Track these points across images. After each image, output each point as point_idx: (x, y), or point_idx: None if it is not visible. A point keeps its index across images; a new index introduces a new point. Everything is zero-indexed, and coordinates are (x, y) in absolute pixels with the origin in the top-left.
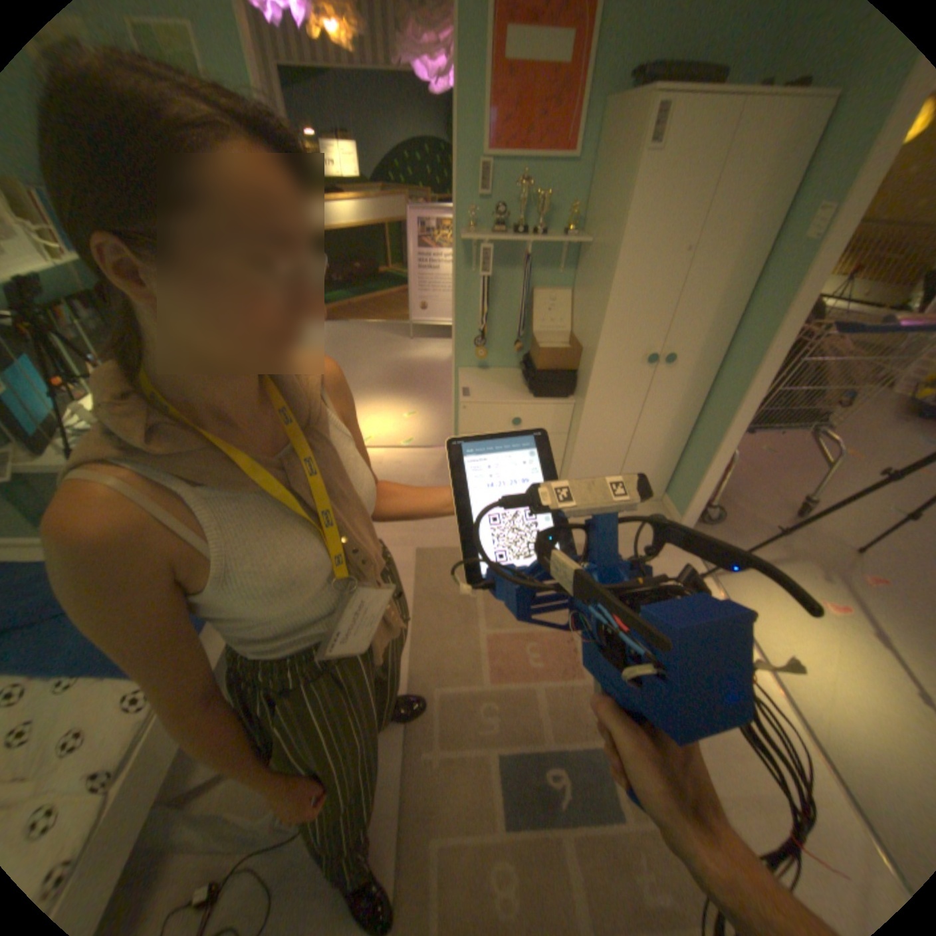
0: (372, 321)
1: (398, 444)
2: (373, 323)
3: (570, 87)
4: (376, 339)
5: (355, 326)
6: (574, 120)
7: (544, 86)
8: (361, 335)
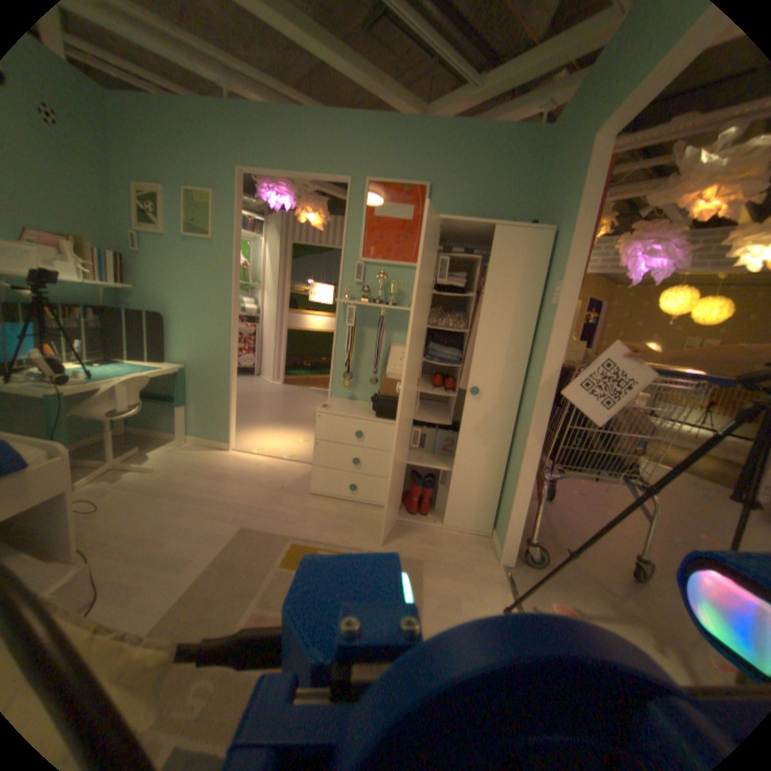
0: (316, 389)
1: (281, 457)
2: (316, 390)
3: (412, 231)
4: (311, 398)
5: (302, 389)
6: (415, 248)
7: (396, 230)
8: (302, 394)
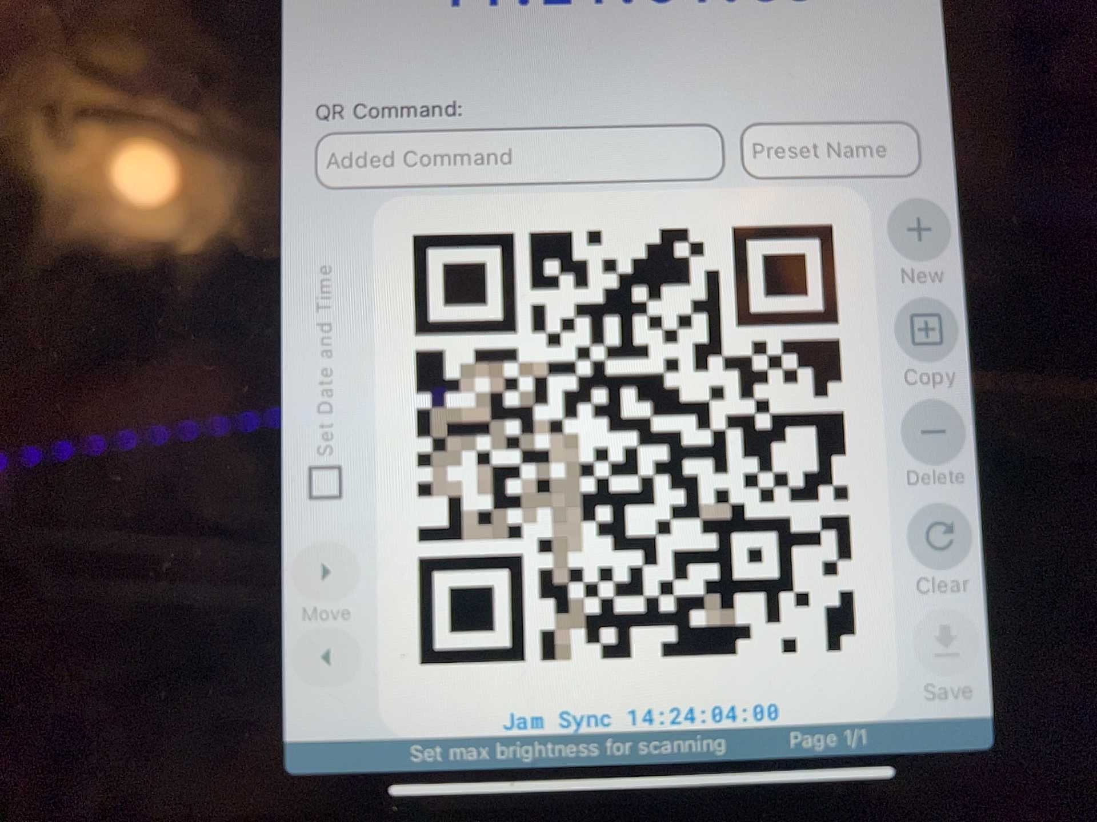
0: None
1: None
2: None
3: None
4: None
5: None
6: None
7: None
8: None
